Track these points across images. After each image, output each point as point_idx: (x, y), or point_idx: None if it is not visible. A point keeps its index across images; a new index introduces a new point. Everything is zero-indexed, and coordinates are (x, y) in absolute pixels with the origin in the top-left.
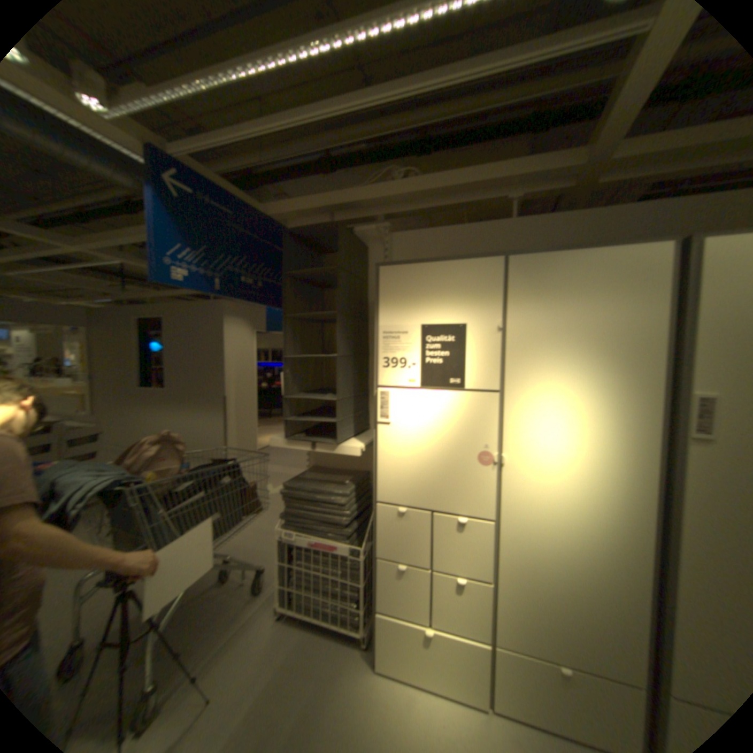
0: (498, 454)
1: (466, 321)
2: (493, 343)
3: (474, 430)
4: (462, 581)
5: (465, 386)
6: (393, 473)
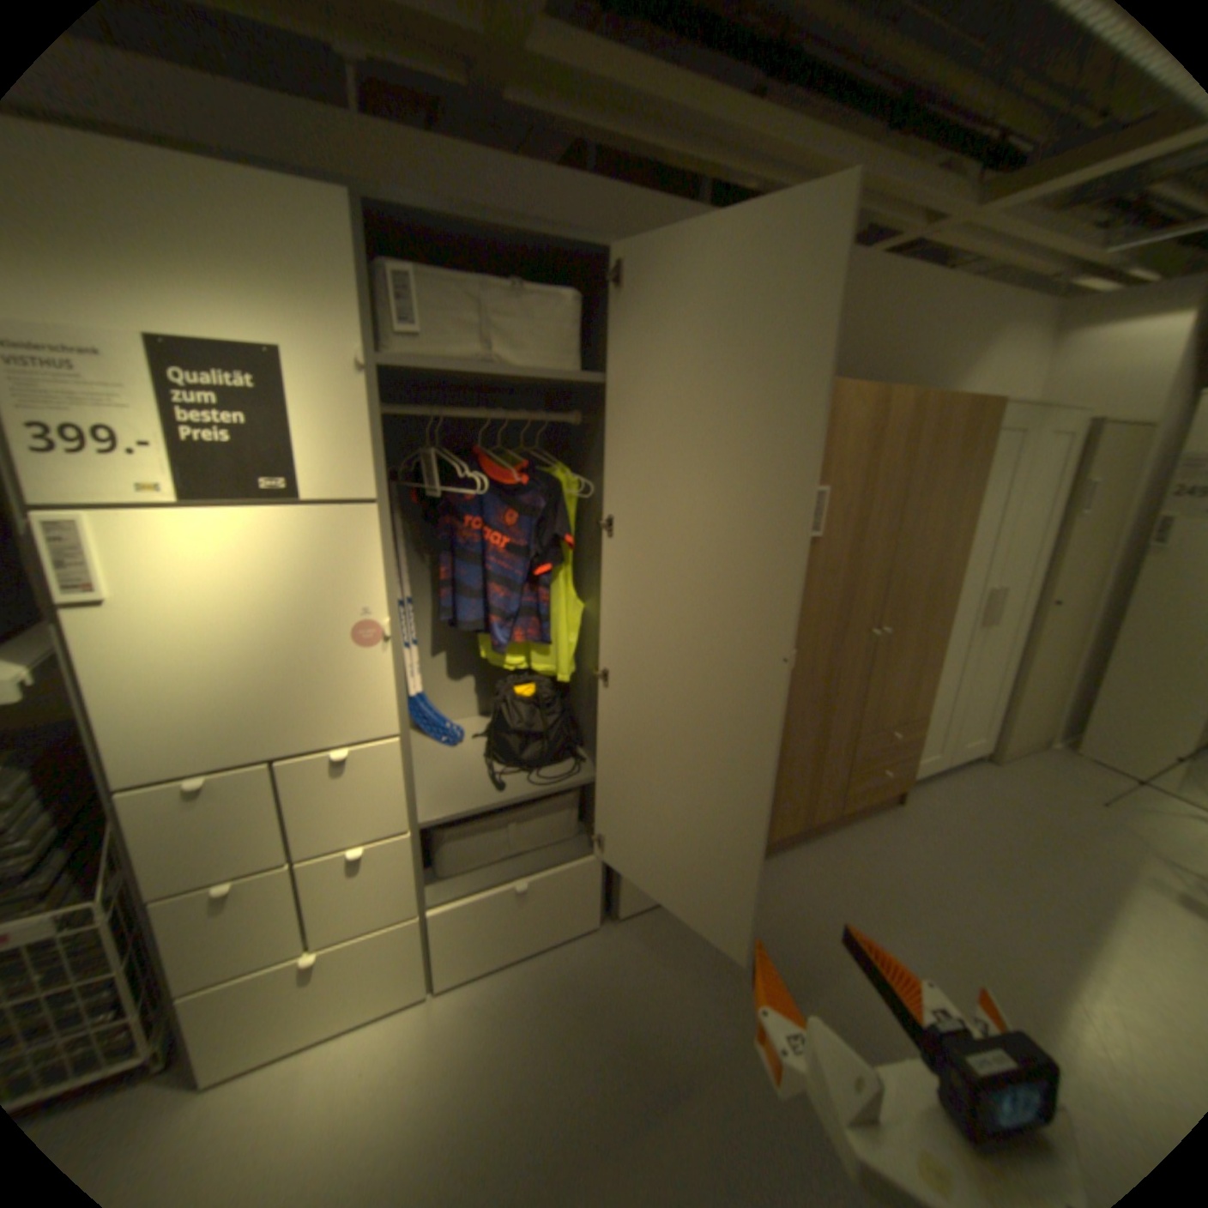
0: (390, 619)
1: (278, 337)
2: (350, 396)
3: (335, 583)
4: (355, 852)
5: (300, 494)
6: (145, 714)
